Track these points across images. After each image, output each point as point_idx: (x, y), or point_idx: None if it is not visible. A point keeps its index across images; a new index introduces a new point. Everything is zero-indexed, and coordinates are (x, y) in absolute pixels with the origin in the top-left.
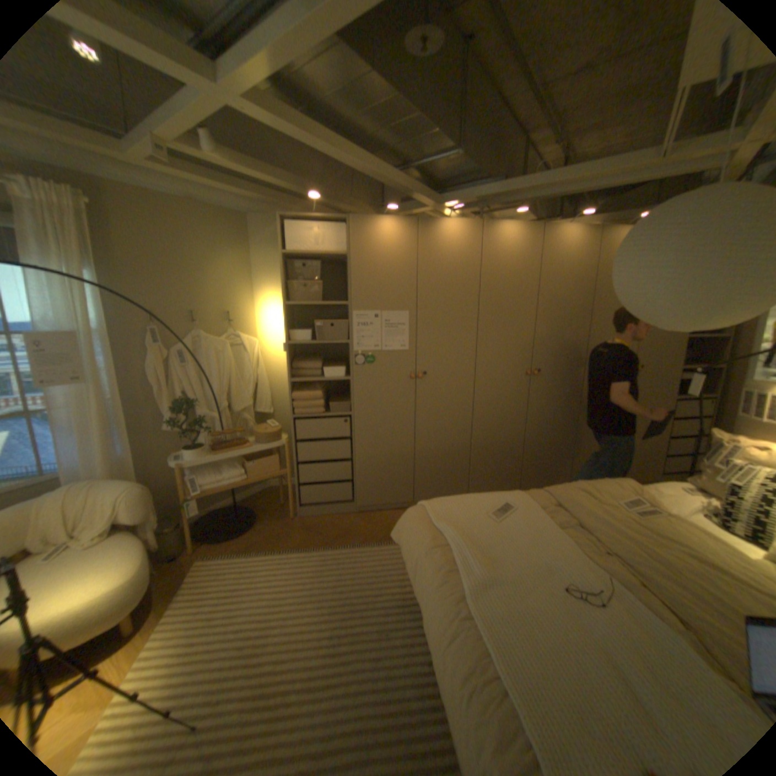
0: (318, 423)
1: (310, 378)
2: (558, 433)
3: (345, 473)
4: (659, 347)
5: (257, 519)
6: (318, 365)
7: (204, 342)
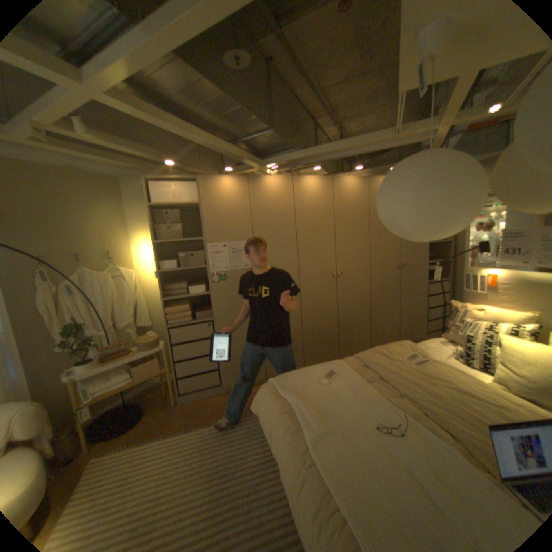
0: (188, 330)
1: (179, 296)
2: (359, 315)
3: (213, 365)
4: (413, 251)
5: (144, 413)
6: (184, 286)
7: (89, 277)
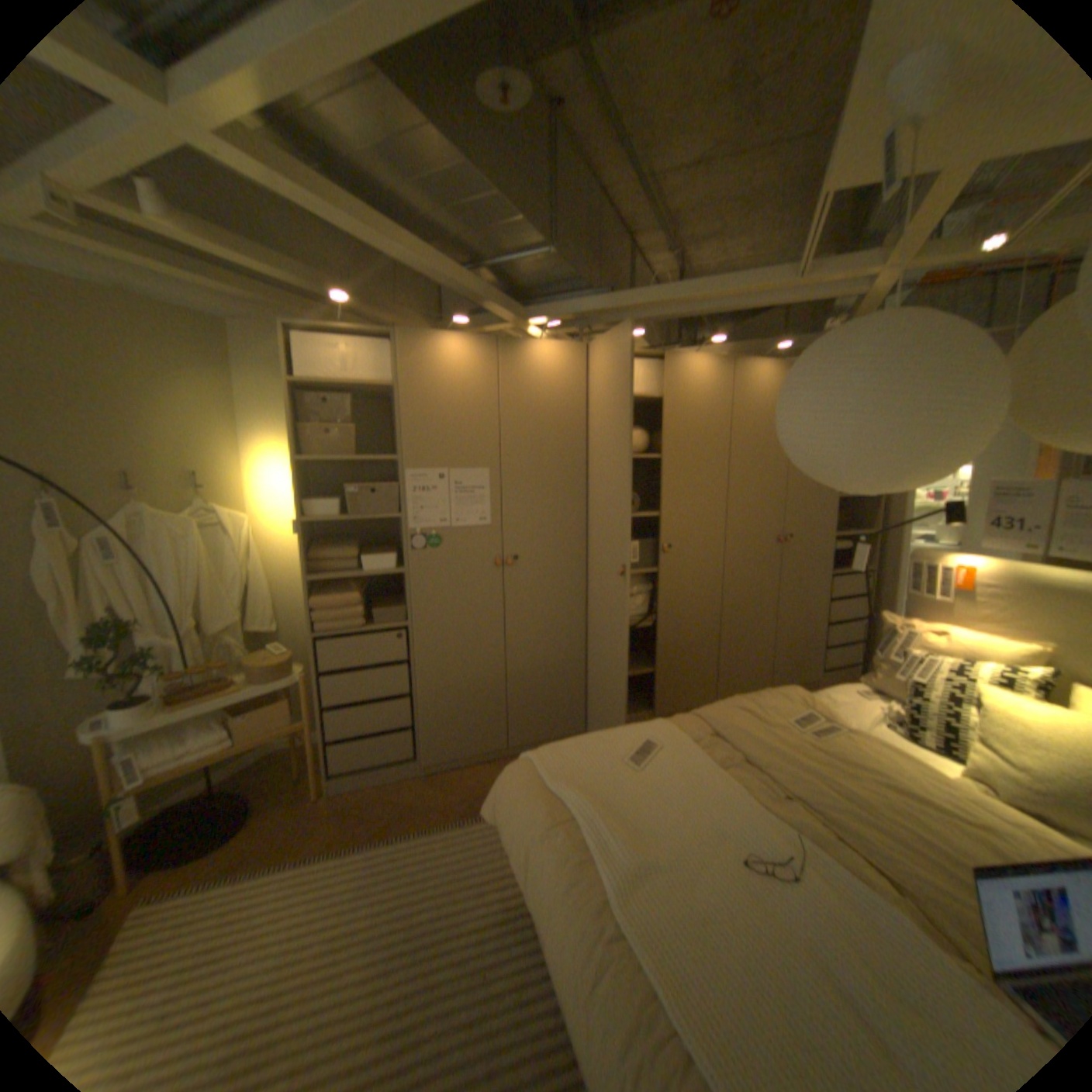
0: (356, 642)
1: (341, 572)
2: (698, 629)
3: (402, 716)
4: (809, 511)
5: (253, 810)
6: (353, 552)
7: (152, 521)
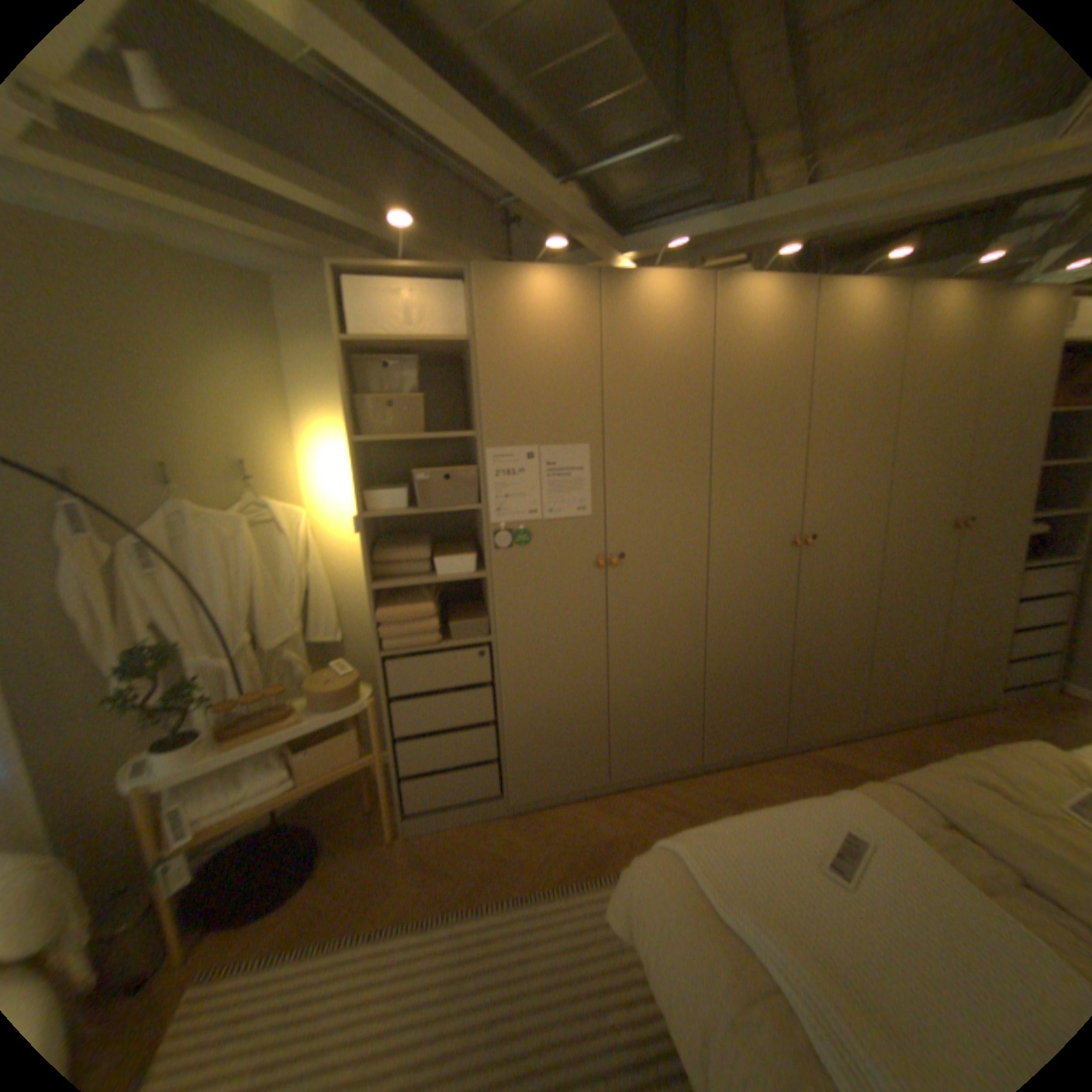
0: (432, 662)
1: (412, 577)
2: (846, 641)
3: (487, 747)
4: (999, 486)
5: (323, 850)
6: (425, 552)
7: (197, 520)
